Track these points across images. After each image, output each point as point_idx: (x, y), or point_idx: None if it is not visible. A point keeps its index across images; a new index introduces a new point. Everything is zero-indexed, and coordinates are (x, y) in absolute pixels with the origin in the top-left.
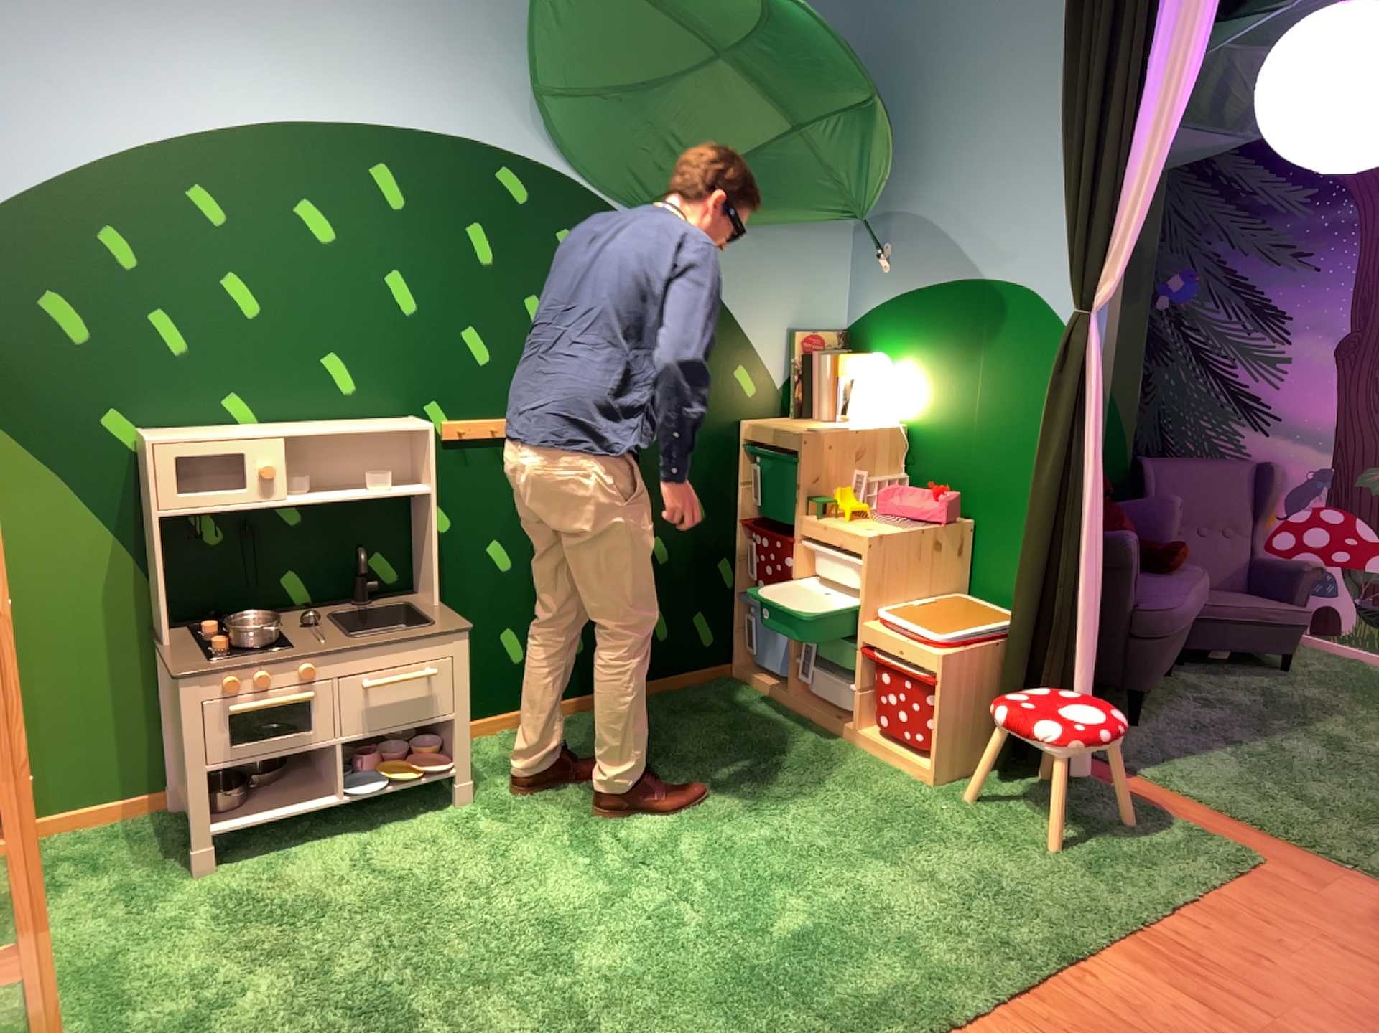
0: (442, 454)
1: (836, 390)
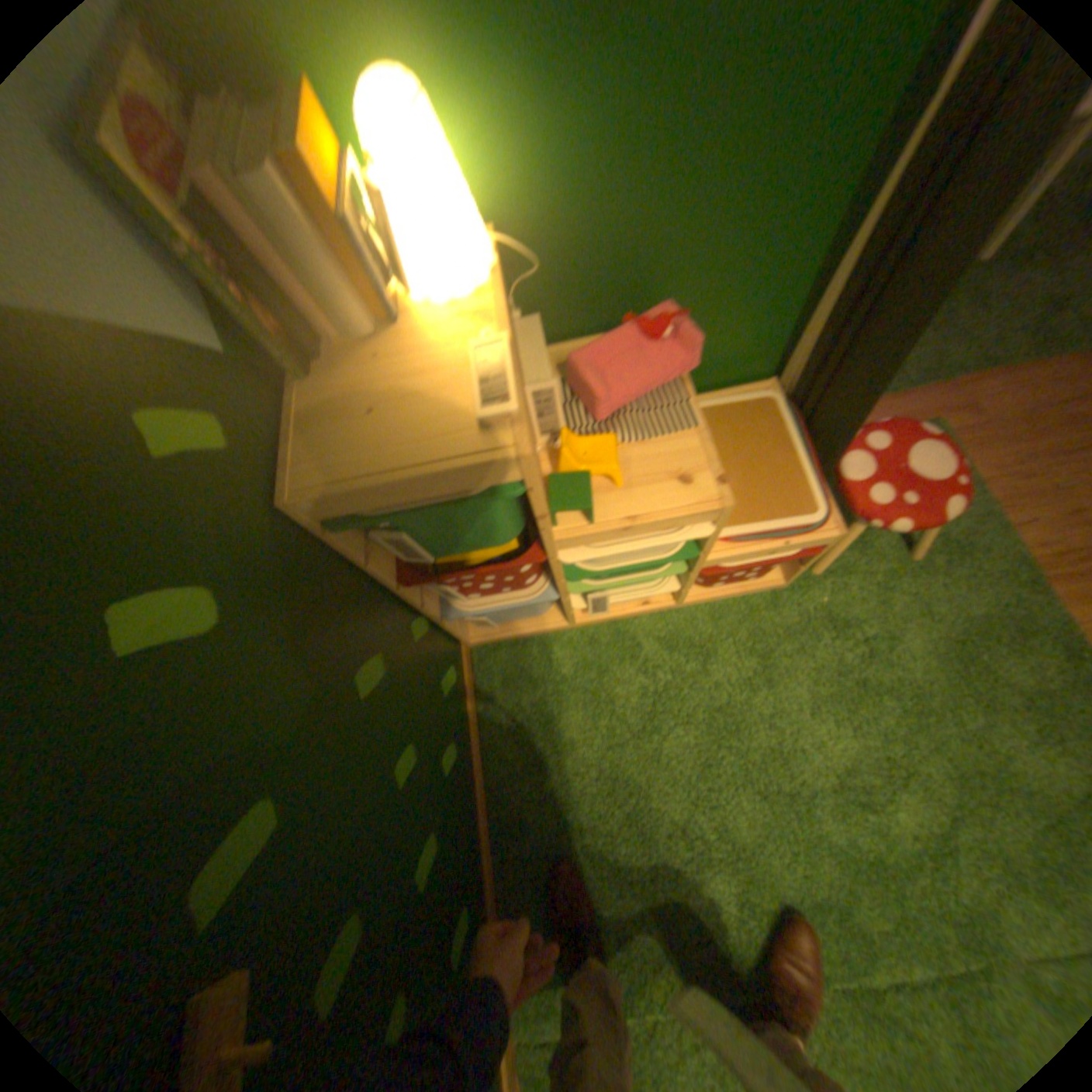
0: None
1: (347, 249)
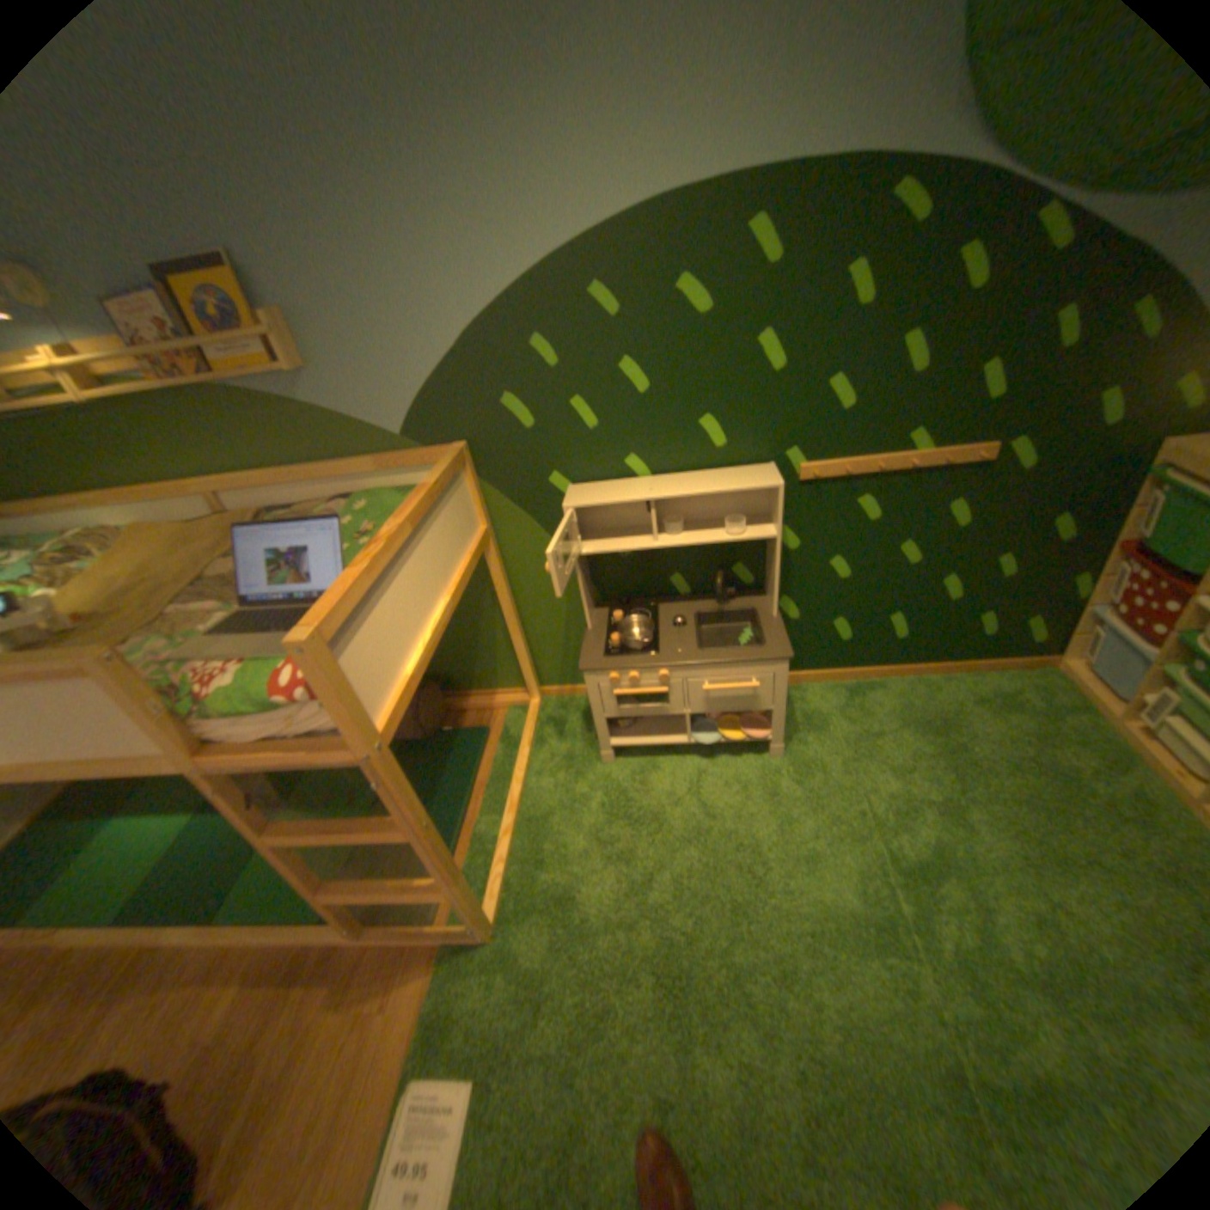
0: (798, 491)
1: None
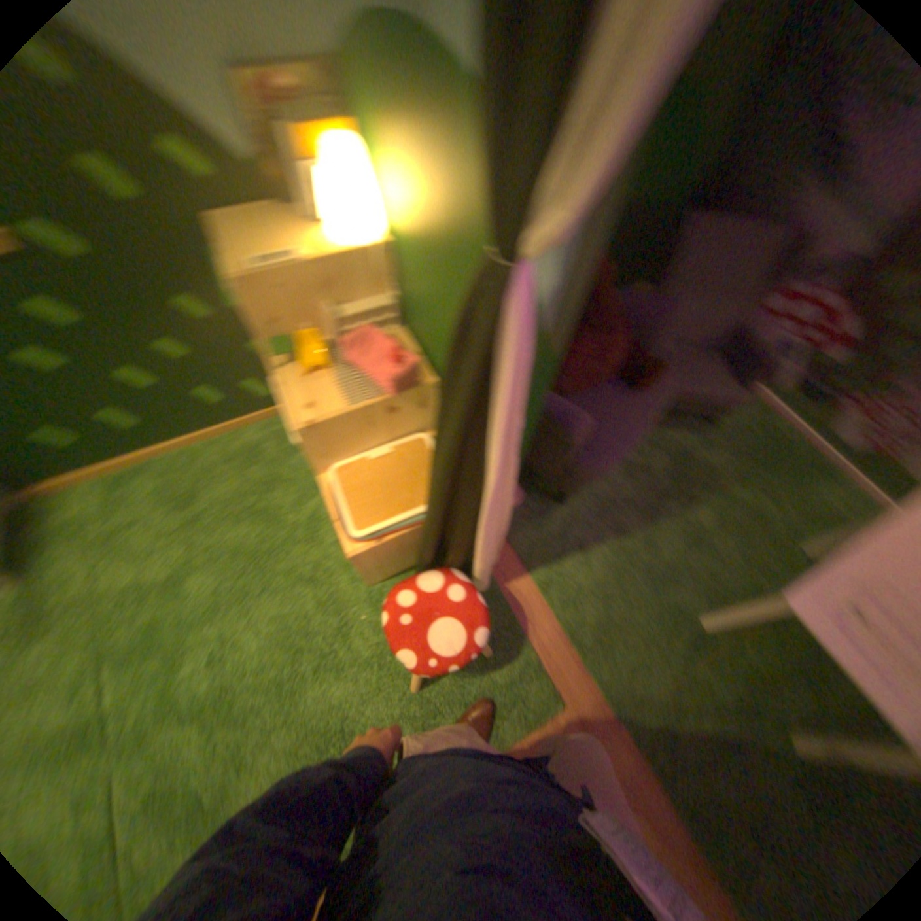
0: None
1: (301, 180)
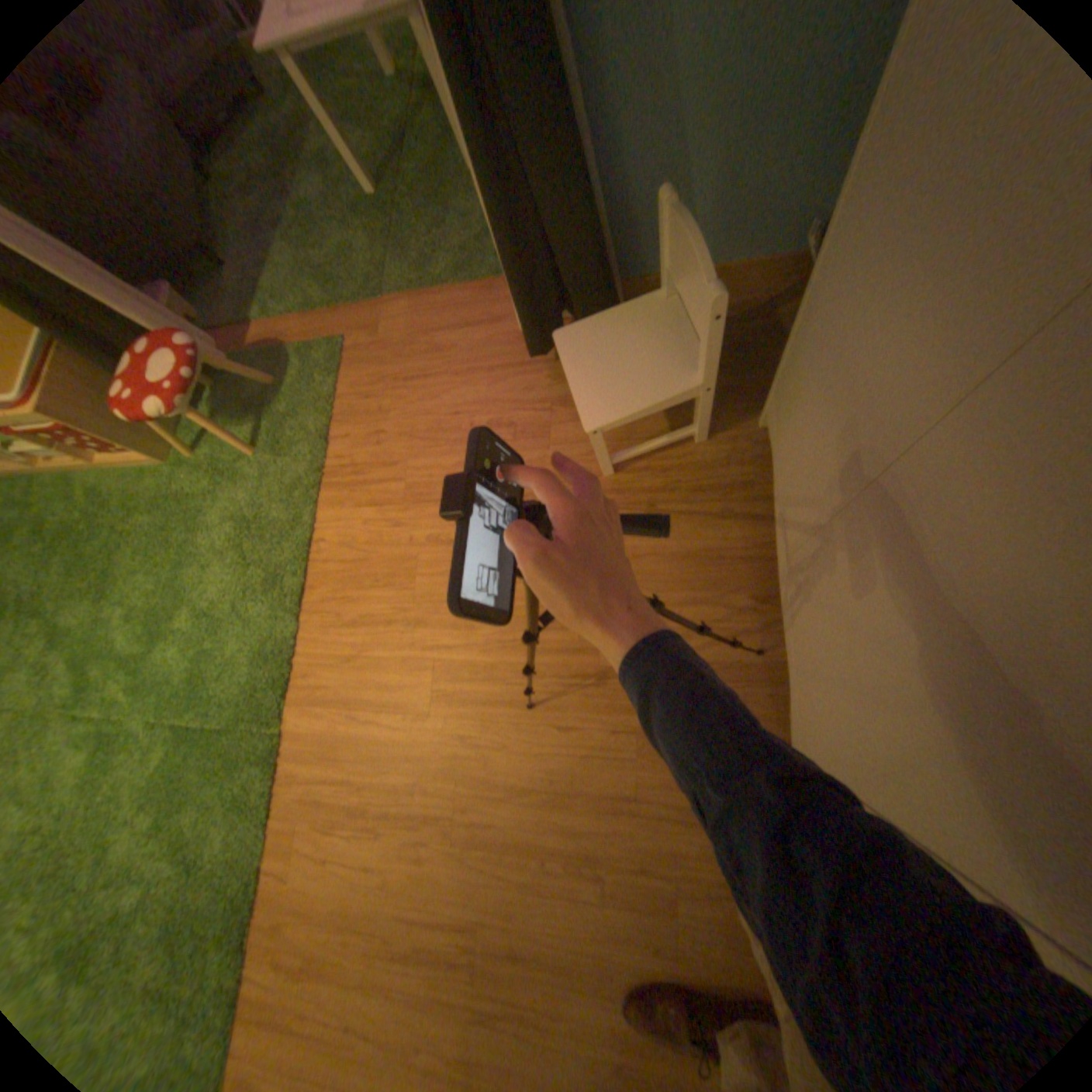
0: None
1: None
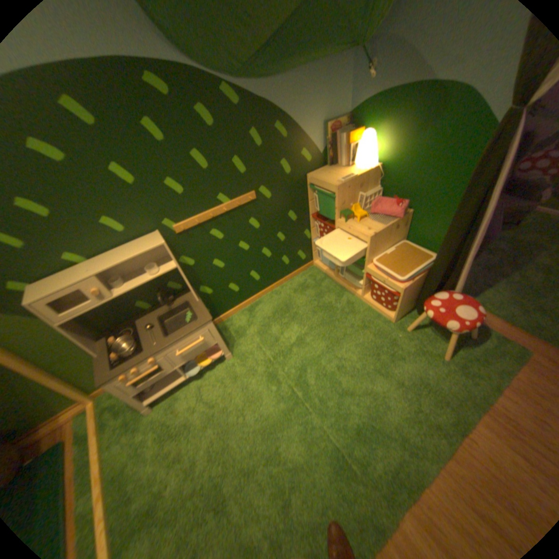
0: (179, 237)
1: (348, 151)
